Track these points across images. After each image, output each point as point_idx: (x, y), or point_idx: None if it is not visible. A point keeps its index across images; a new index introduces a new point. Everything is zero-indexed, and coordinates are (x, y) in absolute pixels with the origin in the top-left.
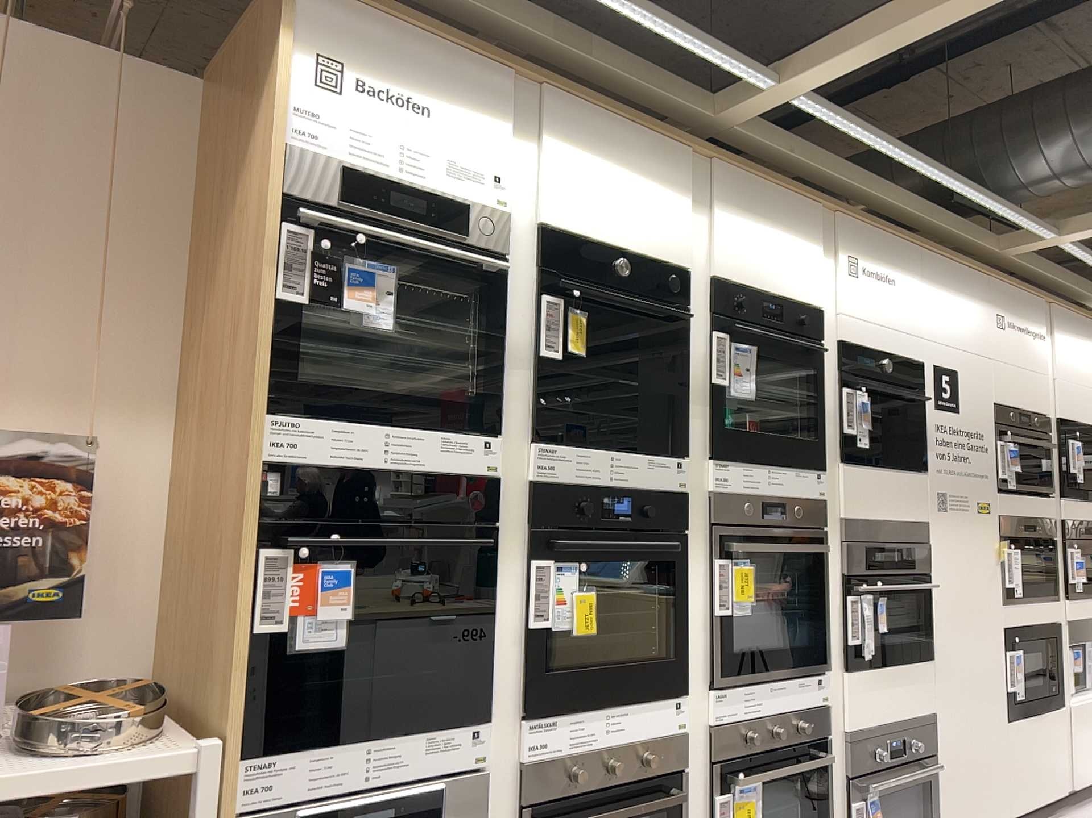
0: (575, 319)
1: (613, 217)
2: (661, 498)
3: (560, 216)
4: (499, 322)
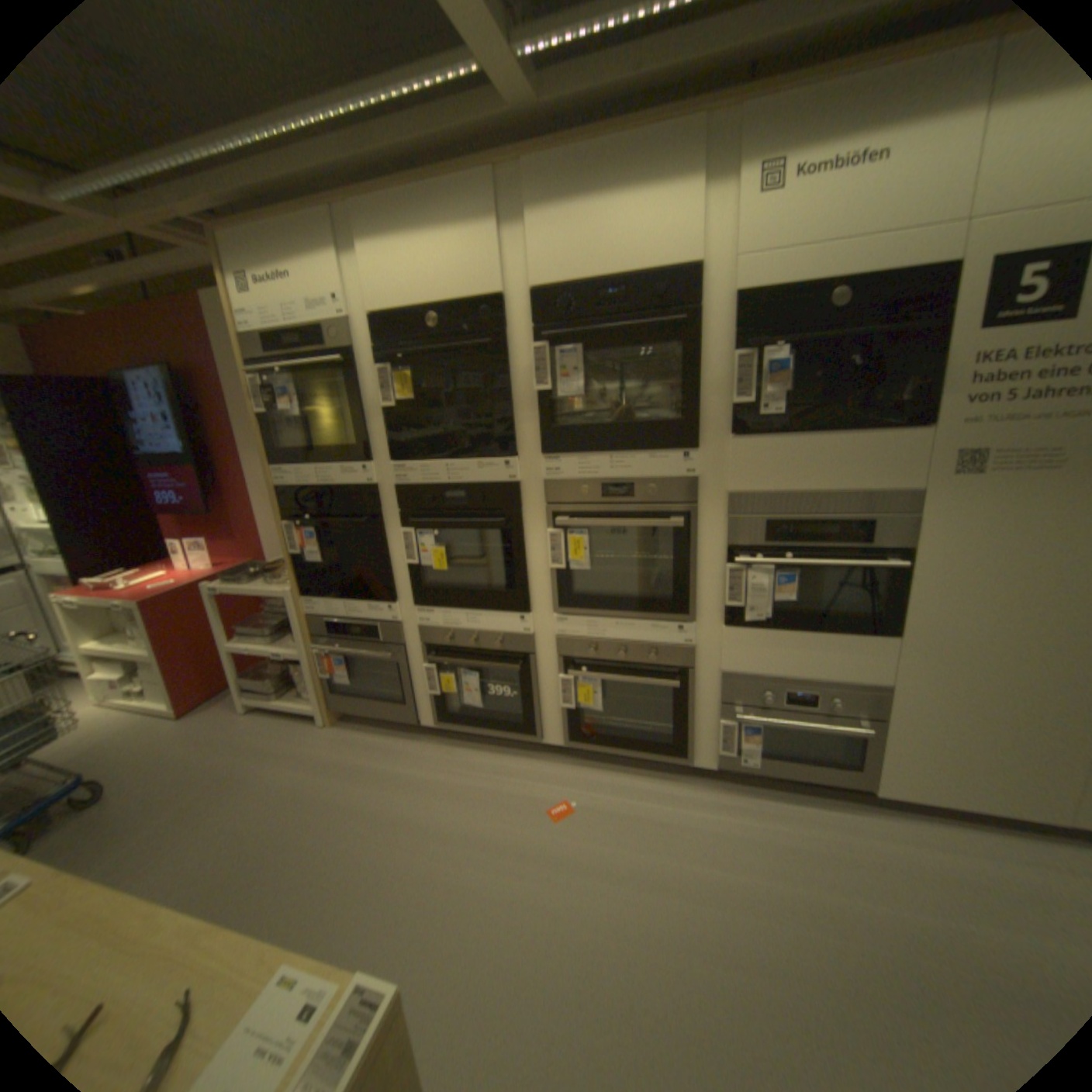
0: (397, 375)
1: (420, 274)
2: (497, 493)
3: (375, 297)
4: (352, 393)
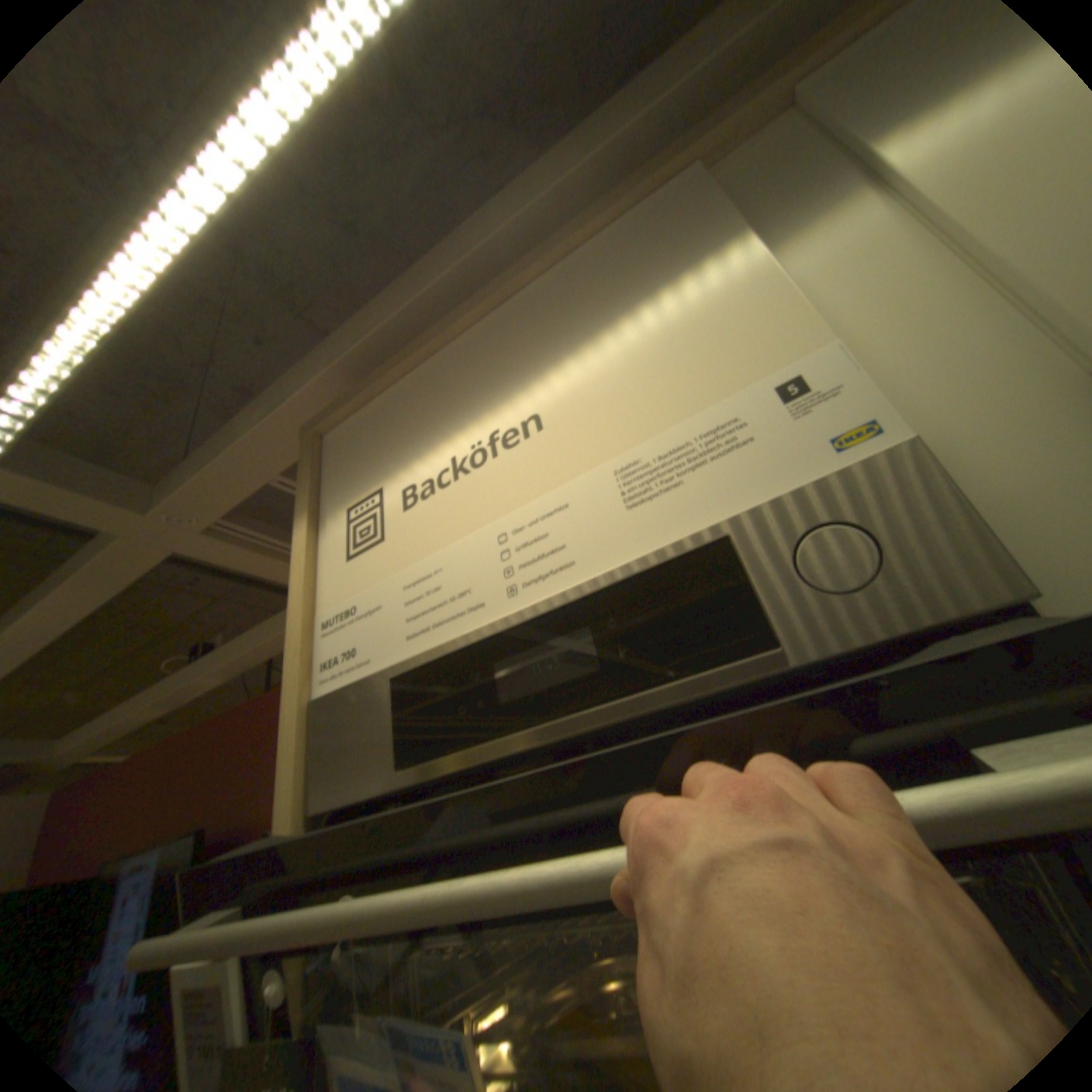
0: None
1: None
2: None
3: None
4: None
